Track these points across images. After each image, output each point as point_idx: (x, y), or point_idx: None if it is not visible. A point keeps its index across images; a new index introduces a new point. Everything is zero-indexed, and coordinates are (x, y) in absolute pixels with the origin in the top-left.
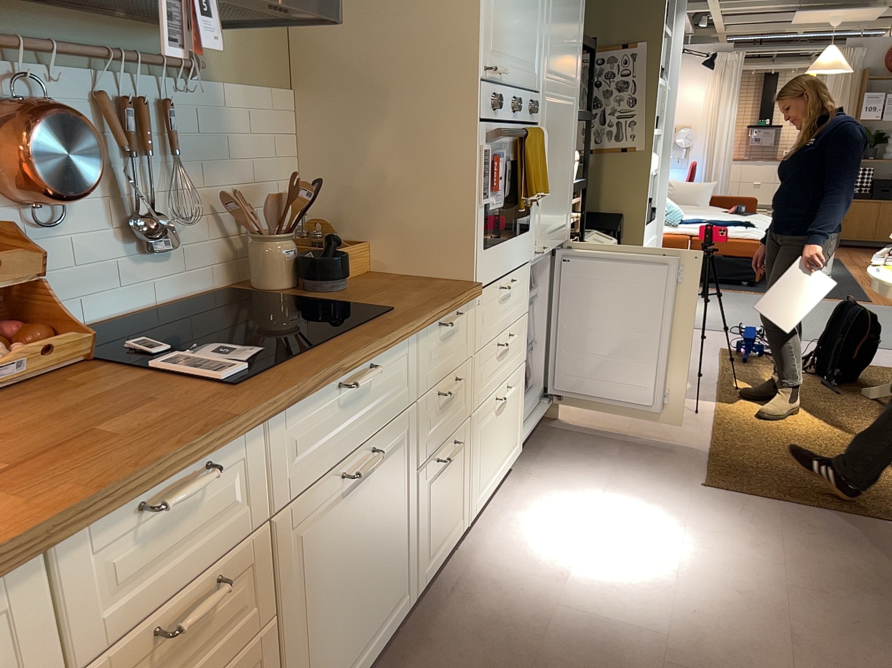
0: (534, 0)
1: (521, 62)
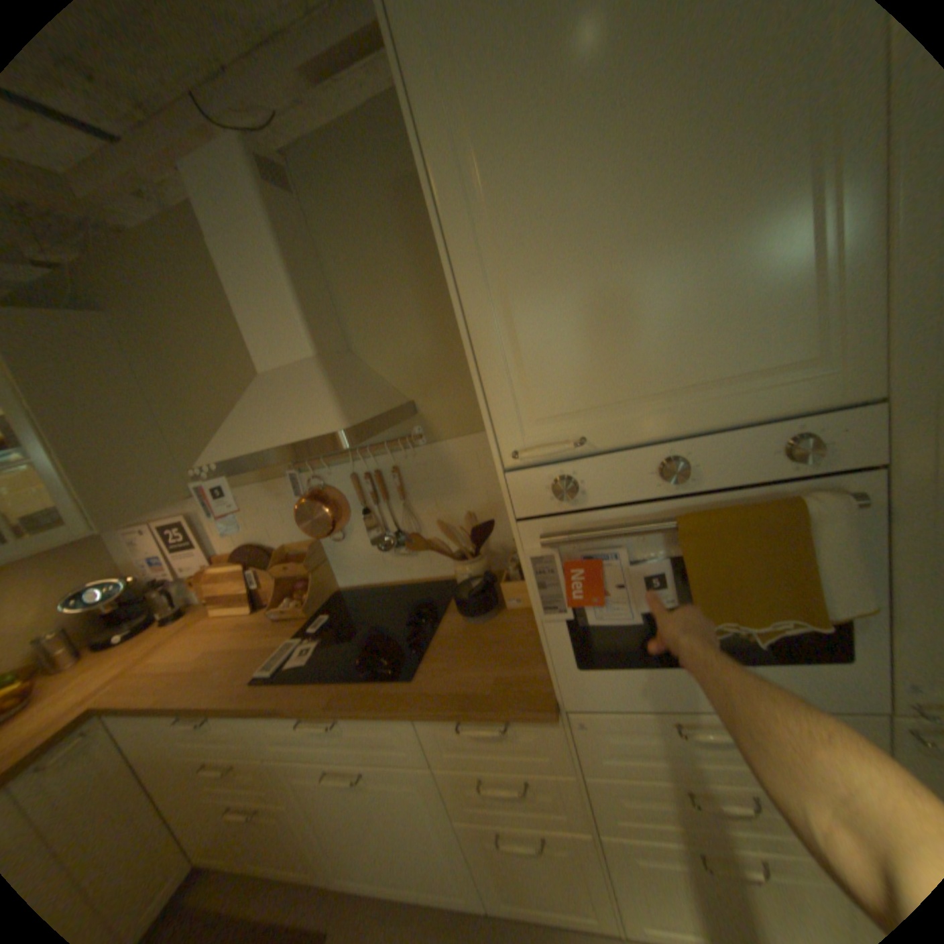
0: (767, 225)
1: (702, 384)
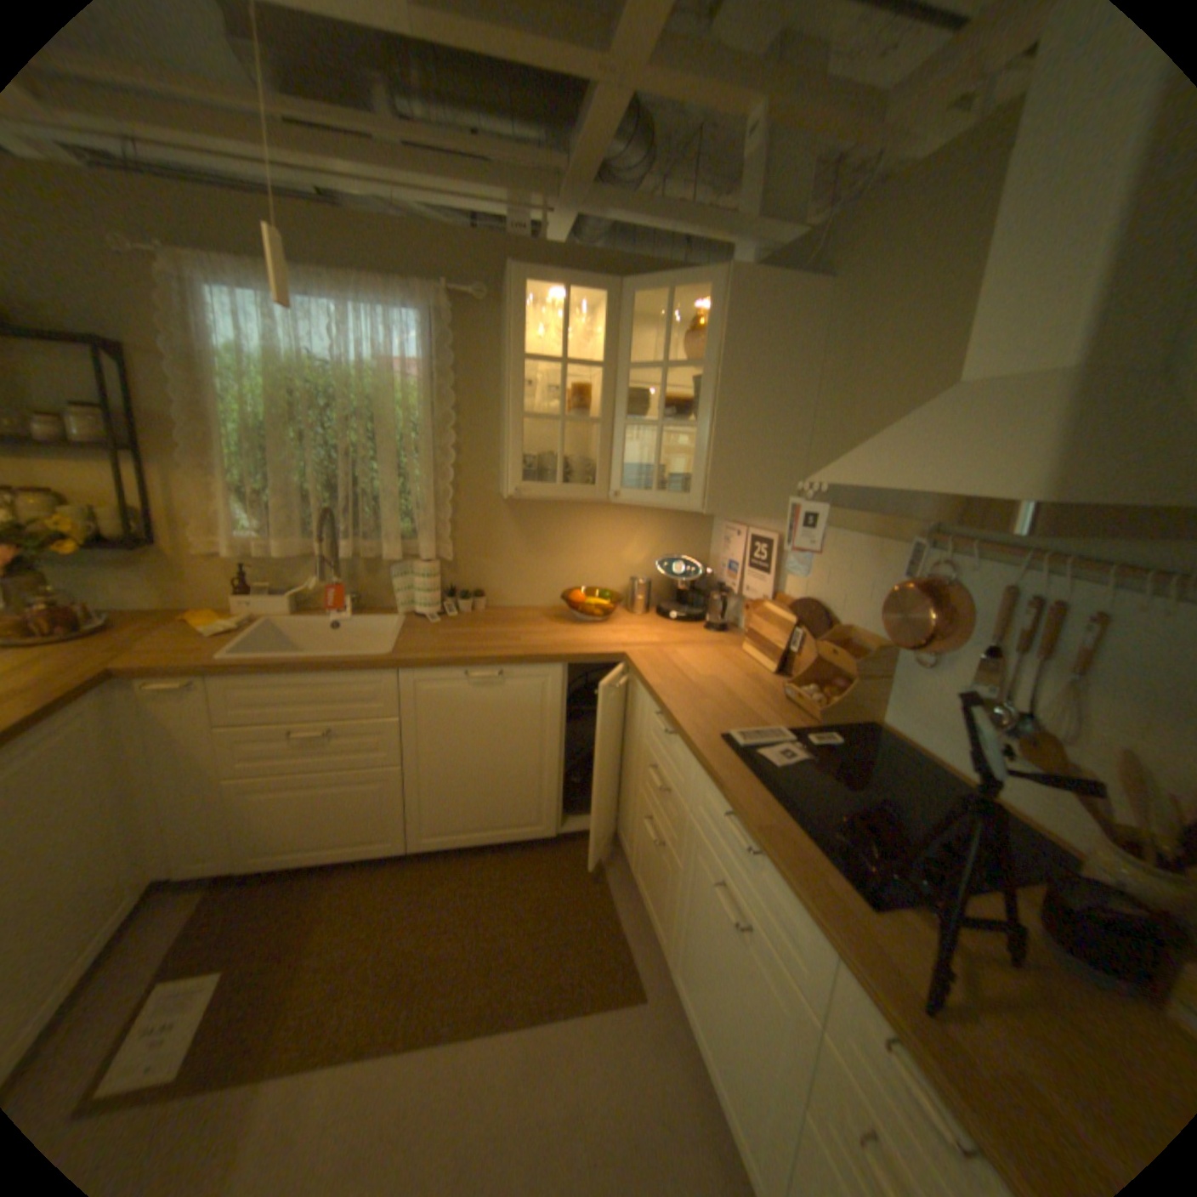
0: None
1: None
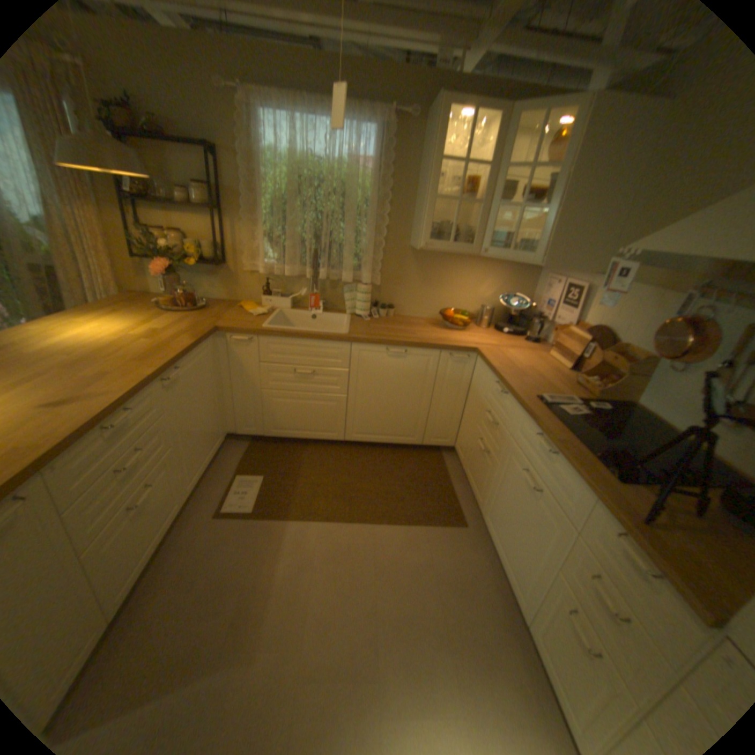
0: None
1: None
